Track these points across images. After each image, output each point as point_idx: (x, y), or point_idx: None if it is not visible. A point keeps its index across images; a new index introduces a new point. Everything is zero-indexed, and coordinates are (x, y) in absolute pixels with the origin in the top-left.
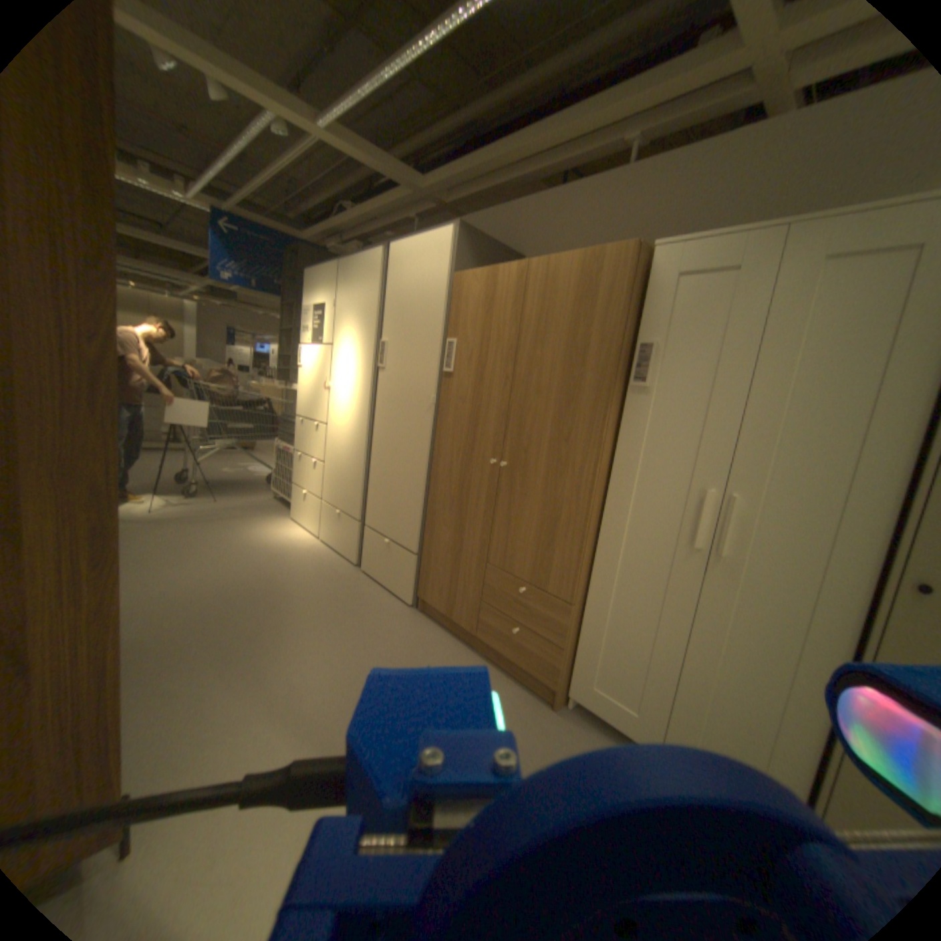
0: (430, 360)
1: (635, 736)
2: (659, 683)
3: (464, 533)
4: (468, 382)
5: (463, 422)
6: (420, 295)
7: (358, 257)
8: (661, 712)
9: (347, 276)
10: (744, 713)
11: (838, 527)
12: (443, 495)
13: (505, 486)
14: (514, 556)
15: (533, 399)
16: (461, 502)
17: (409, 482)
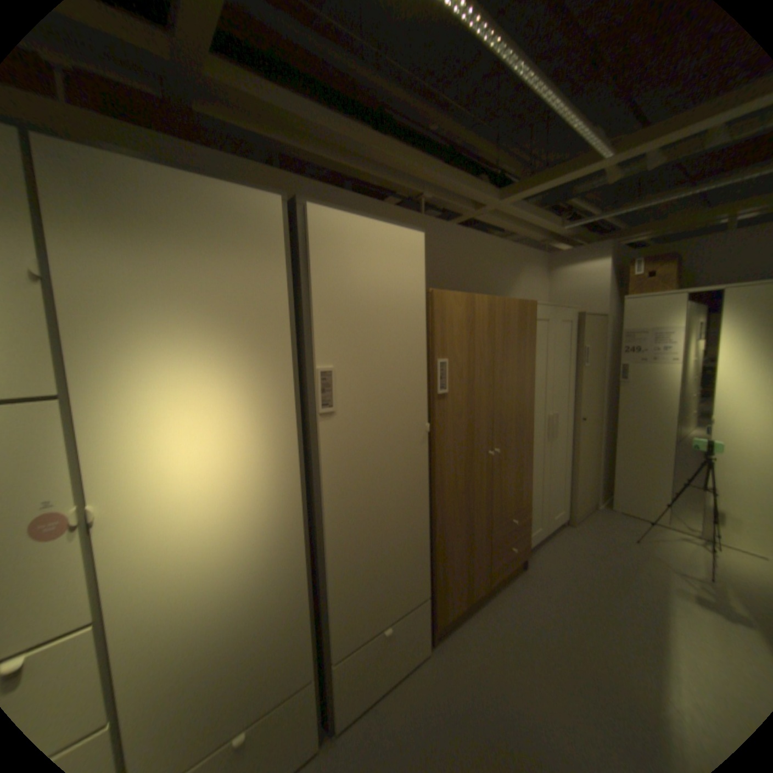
0: (420, 383)
1: (542, 536)
2: (545, 505)
3: (475, 523)
4: (464, 396)
5: (464, 433)
6: (395, 305)
7: (196, 182)
8: (547, 515)
9: (136, 207)
10: (560, 489)
11: (568, 411)
12: (454, 509)
13: (498, 463)
14: (507, 505)
15: (507, 396)
16: (470, 501)
17: (413, 529)
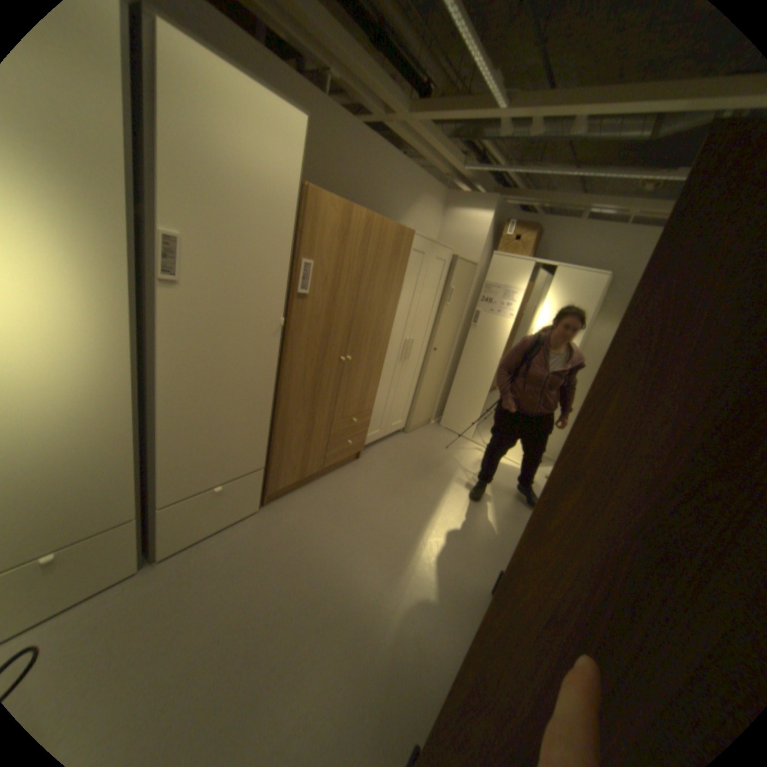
0: (281, 277)
1: (378, 436)
2: (386, 412)
3: (318, 414)
4: (325, 302)
5: (319, 336)
6: (263, 187)
7: None
8: (385, 421)
9: None
10: (401, 402)
11: (423, 340)
12: (298, 399)
13: (348, 369)
14: (350, 405)
15: (368, 312)
16: (316, 395)
17: (254, 409)
